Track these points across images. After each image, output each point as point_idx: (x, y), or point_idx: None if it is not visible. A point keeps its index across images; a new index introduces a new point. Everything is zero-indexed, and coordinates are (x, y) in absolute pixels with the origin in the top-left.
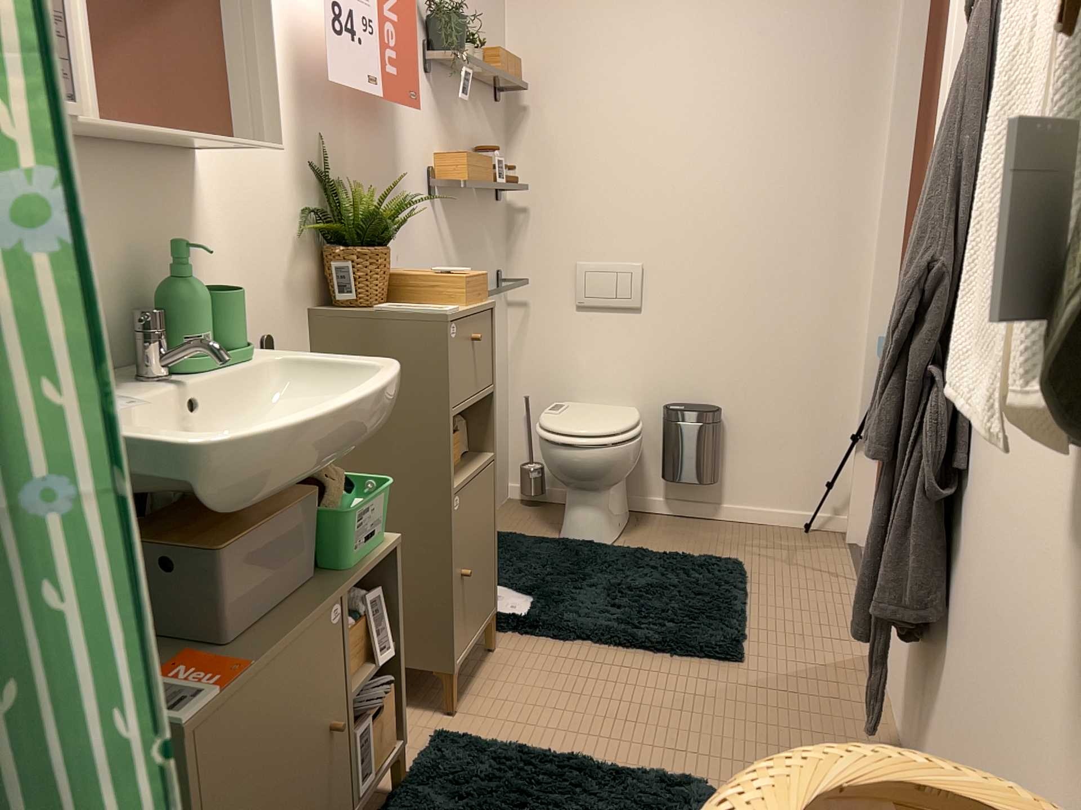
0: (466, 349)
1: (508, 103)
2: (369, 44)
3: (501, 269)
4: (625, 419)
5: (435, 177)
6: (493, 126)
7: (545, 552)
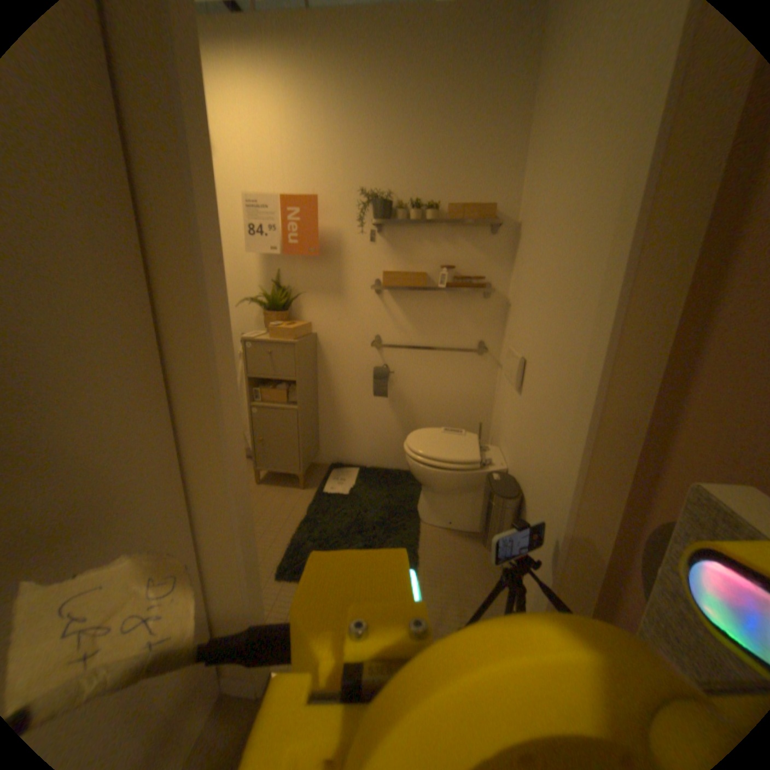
0: (263, 354)
1: (518, 227)
2: (272, 232)
3: (489, 339)
4: (447, 453)
5: (381, 281)
6: (485, 246)
7: (397, 493)
